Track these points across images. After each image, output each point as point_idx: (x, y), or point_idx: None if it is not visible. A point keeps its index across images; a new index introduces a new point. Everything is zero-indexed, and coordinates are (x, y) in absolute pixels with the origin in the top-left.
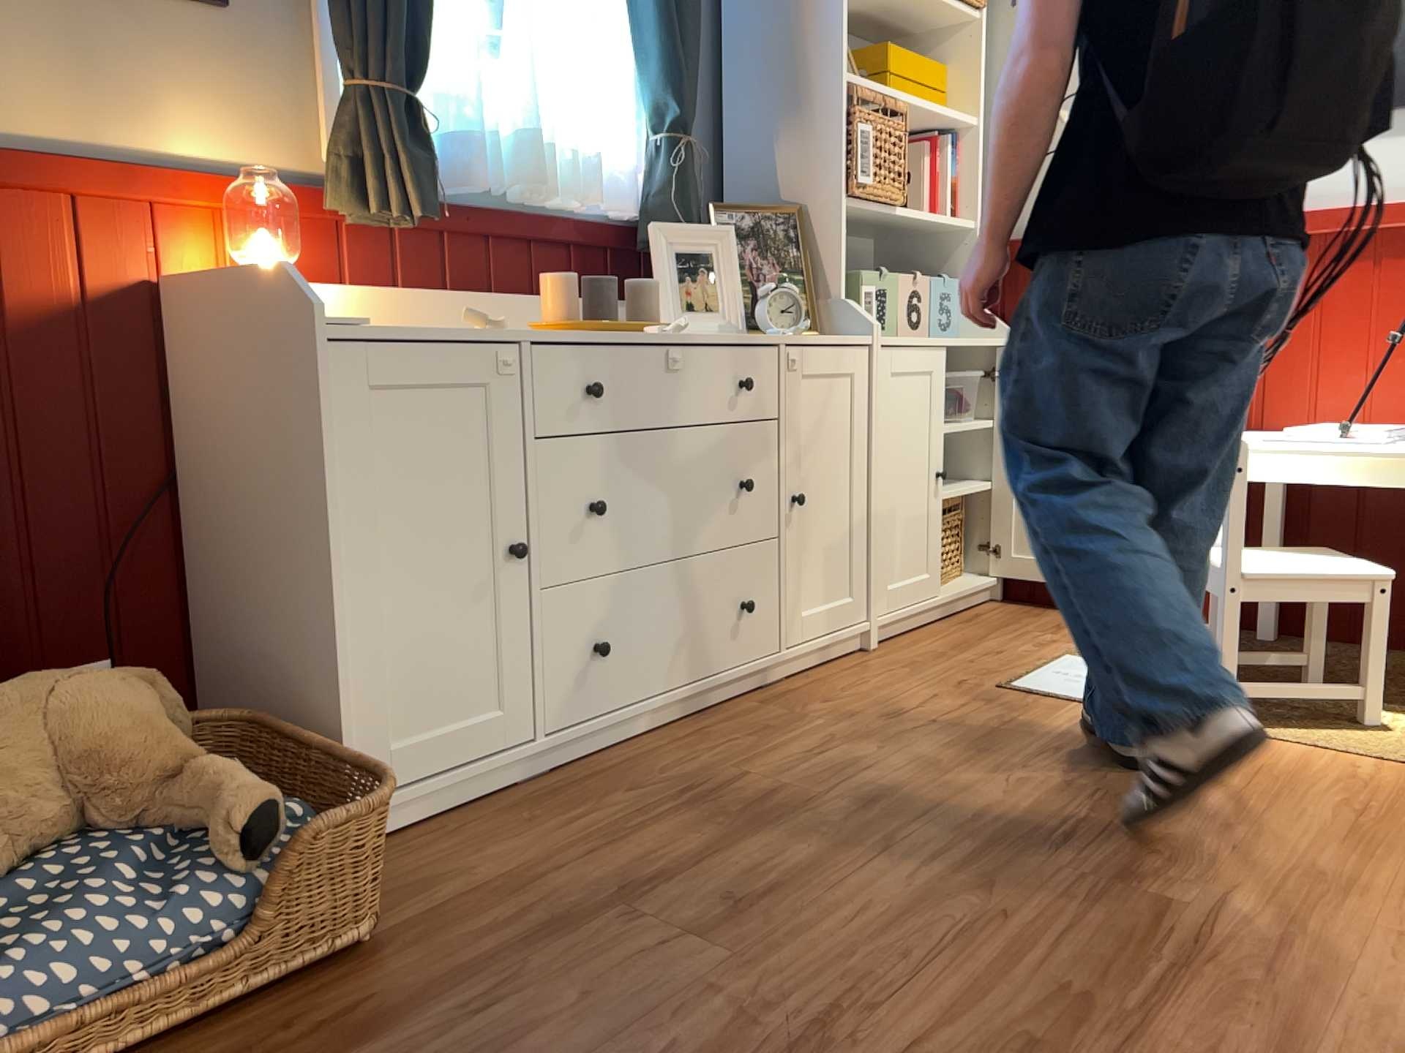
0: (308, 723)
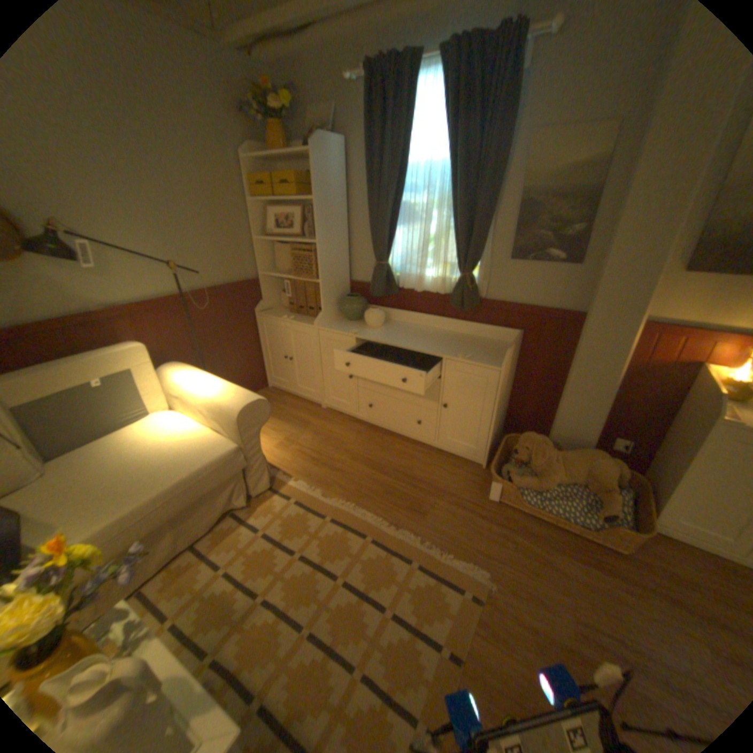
0: (660, 498)
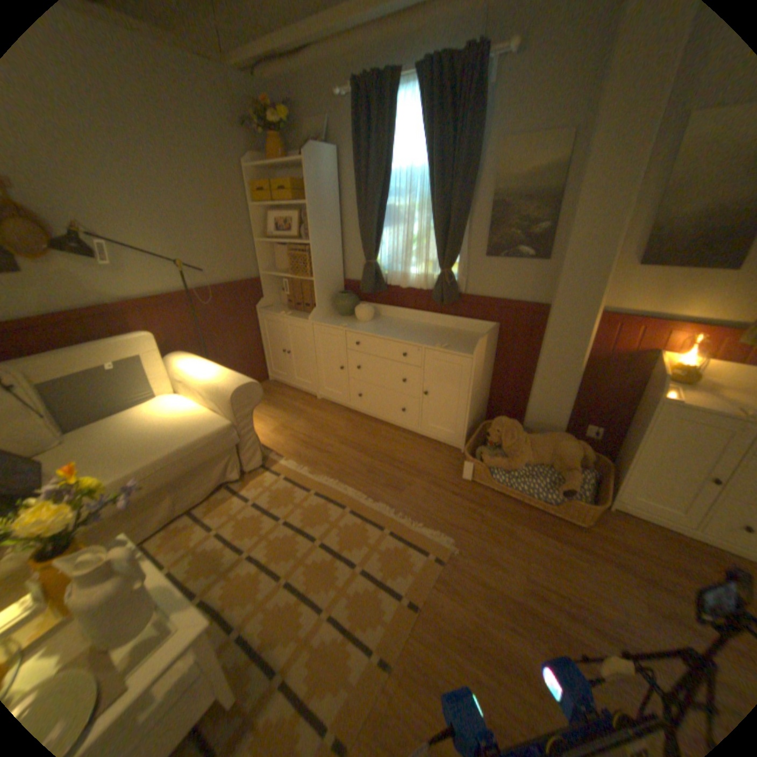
0: (620, 477)
